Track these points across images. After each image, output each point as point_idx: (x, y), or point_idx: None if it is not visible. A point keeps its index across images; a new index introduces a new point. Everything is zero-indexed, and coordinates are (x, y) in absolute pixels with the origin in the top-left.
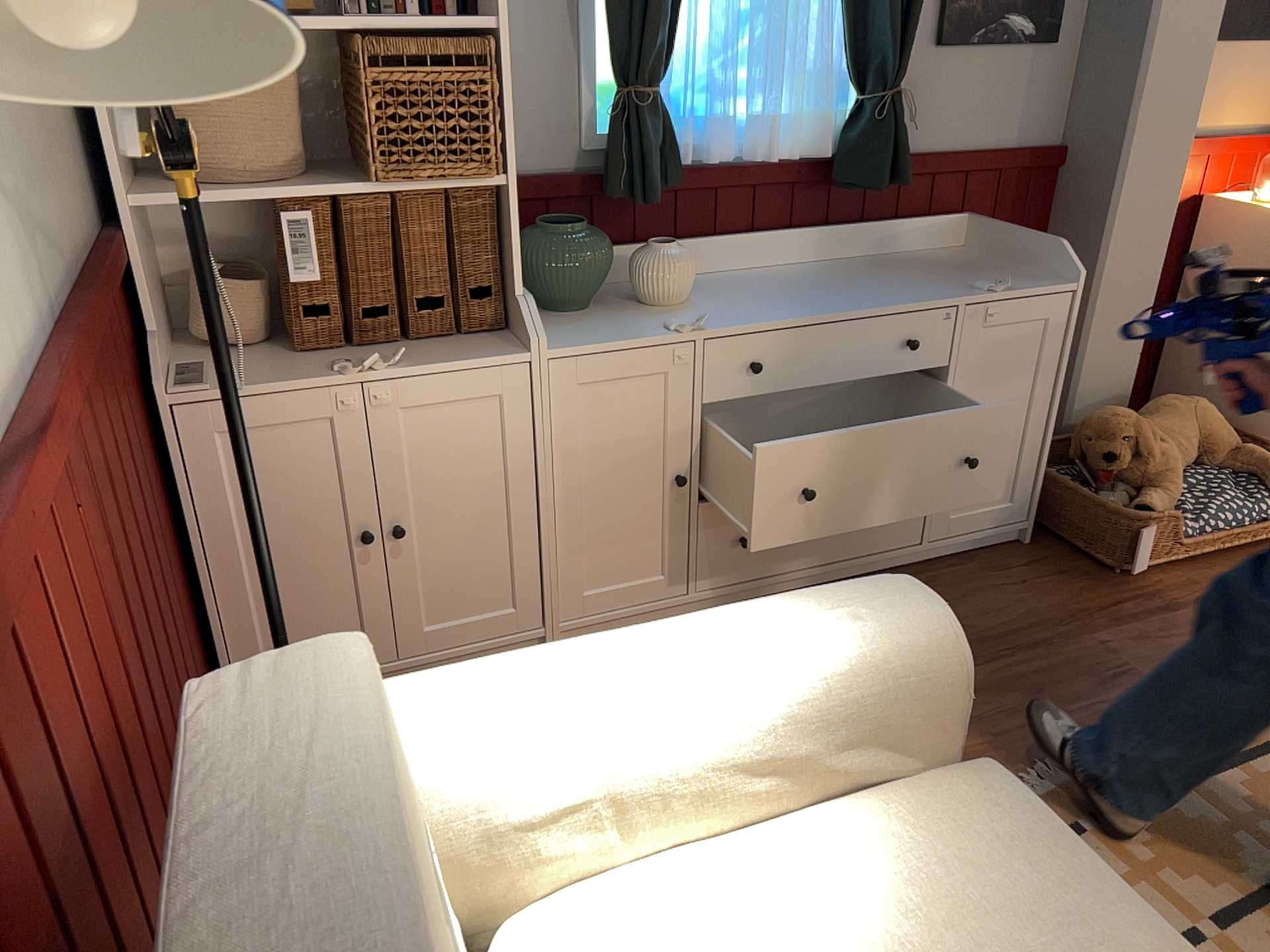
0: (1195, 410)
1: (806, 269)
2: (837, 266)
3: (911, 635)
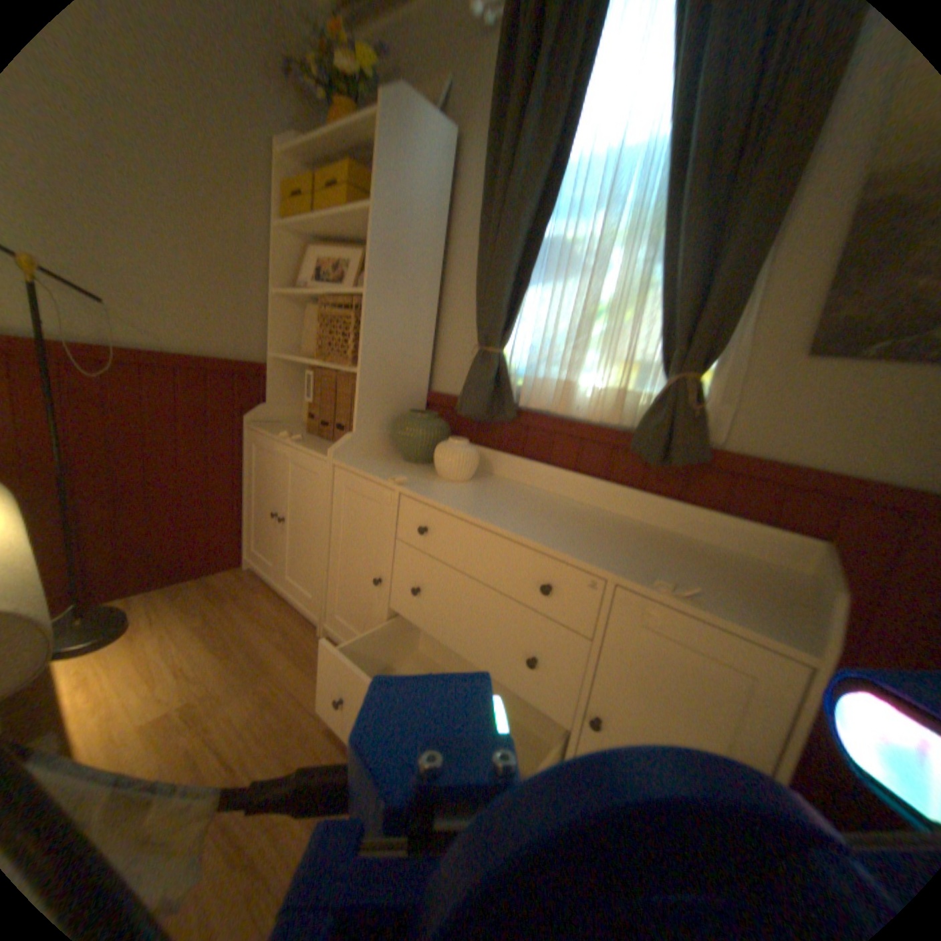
0: None
1: (593, 512)
2: (625, 522)
3: None
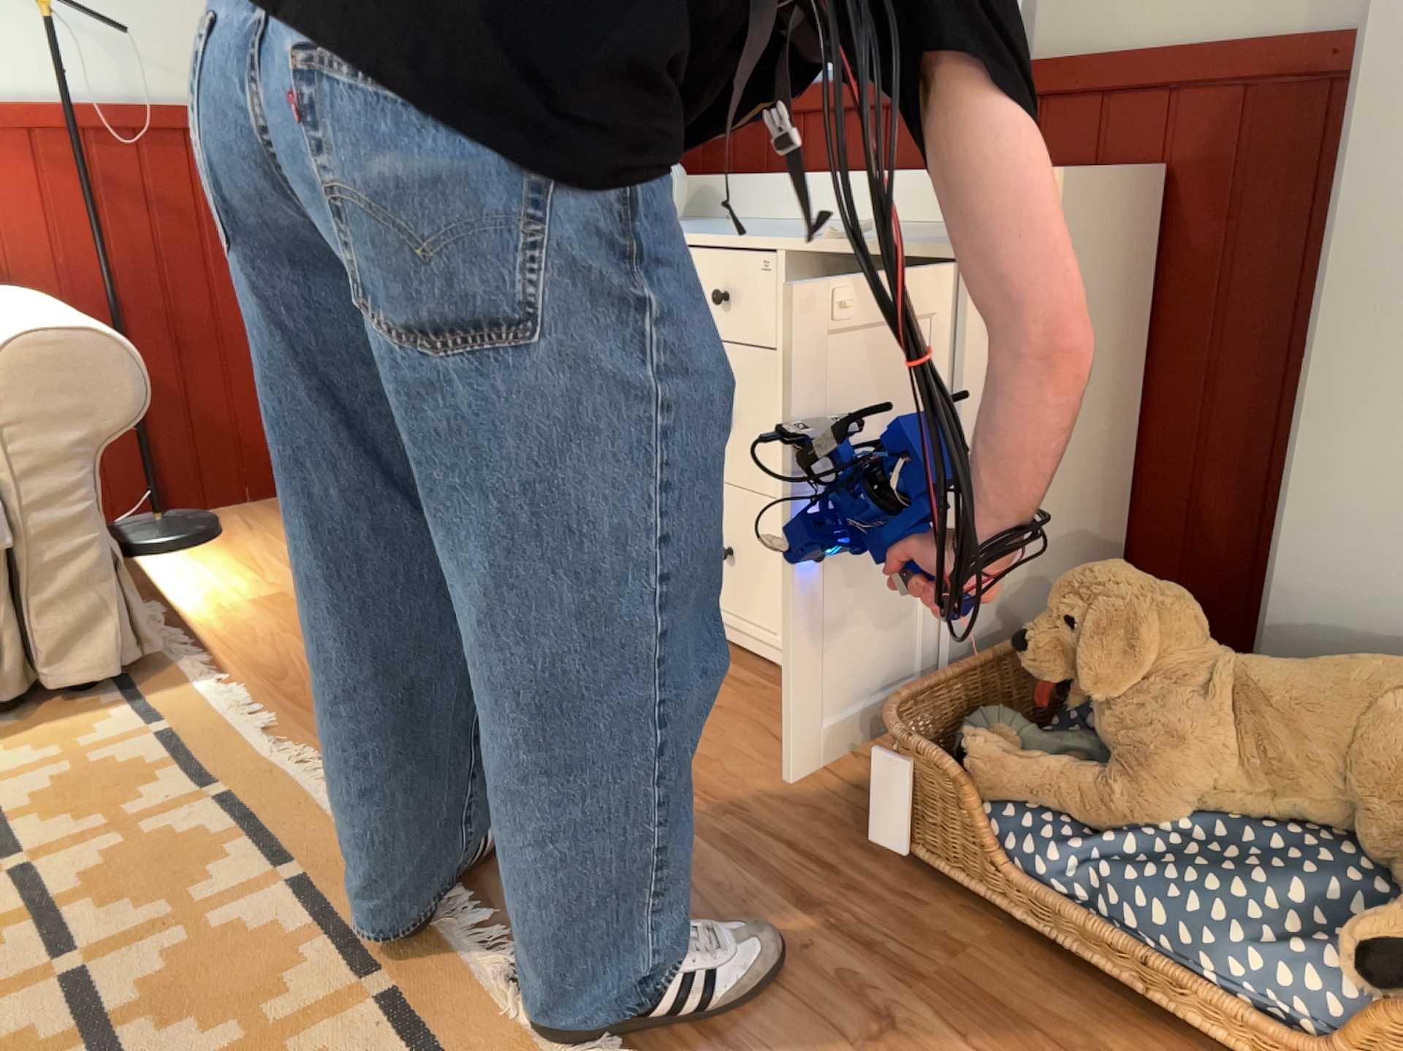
0: (1398, 692)
1: None
2: None
3: (8, 334)
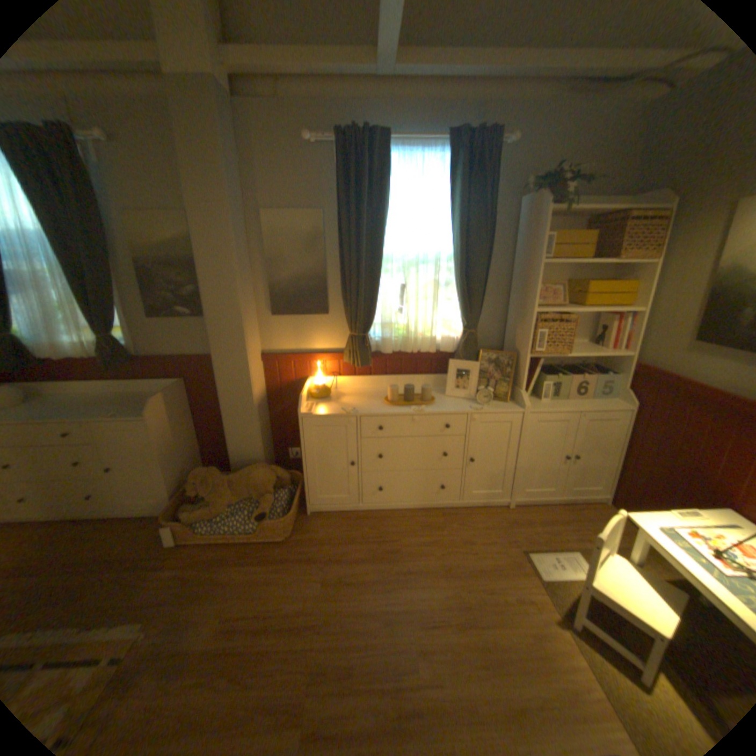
0: (251, 474)
1: (97, 397)
2: (112, 396)
3: None
